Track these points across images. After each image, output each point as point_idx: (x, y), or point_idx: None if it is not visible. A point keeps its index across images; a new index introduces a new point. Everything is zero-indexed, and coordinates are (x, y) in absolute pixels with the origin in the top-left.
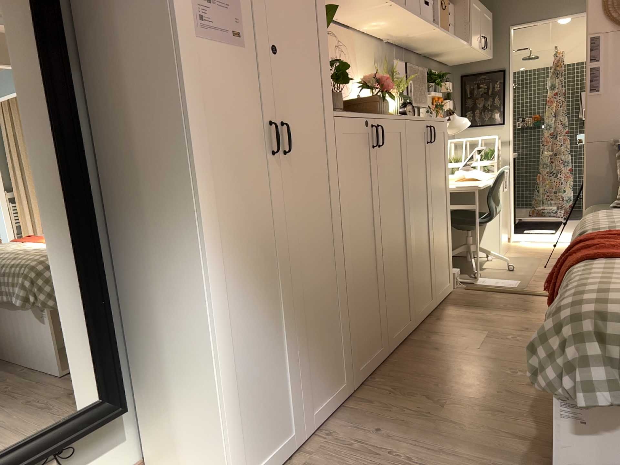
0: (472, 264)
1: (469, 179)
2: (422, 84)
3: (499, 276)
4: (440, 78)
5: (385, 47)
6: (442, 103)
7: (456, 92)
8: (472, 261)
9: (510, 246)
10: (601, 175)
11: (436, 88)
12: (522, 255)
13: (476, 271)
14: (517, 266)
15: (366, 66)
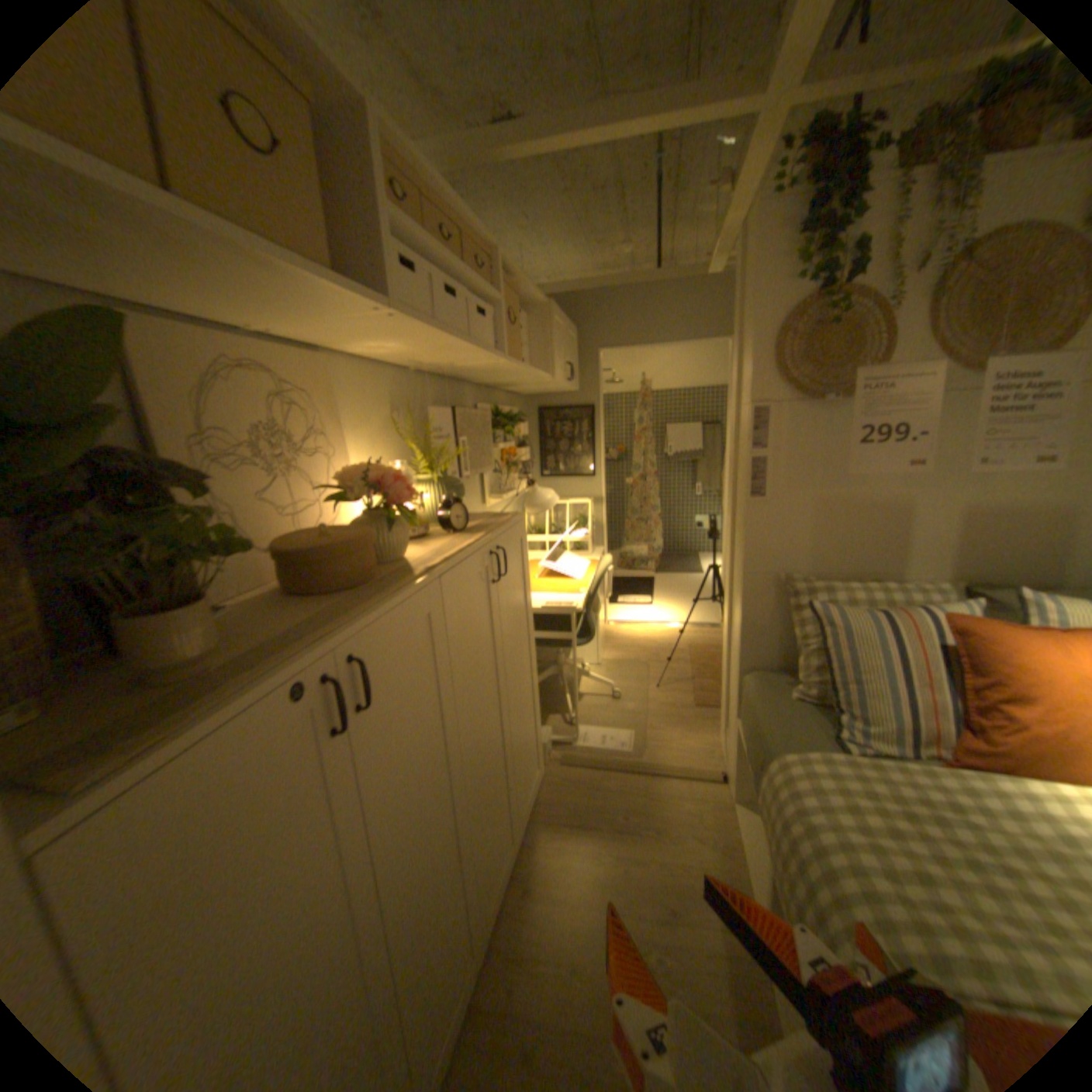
0: (569, 706)
1: (560, 574)
2: (488, 432)
3: (606, 720)
4: (515, 415)
5: (418, 380)
6: (518, 453)
7: (536, 430)
8: (568, 700)
9: (609, 636)
10: (766, 625)
11: (510, 431)
12: (626, 657)
13: (575, 715)
14: (625, 688)
15: (378, 421)
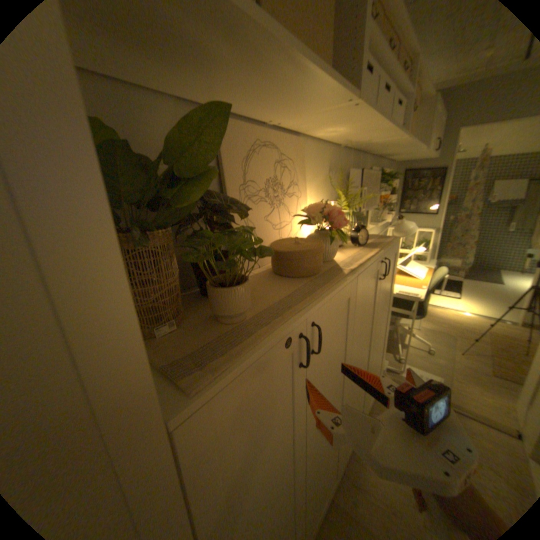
0: (400, 352)
1: (407, 275)
2: (375, 185)
3: (423, 367)
4: (390, 175)
5: (345, 153)
6: (389, 198)
7: (400, 184)
8: (399, 348)
9: None
10: None
11: (386, 184)
12: (439, 330)
13: (403, 358)
14: (437, 350)
15: (321, 178)
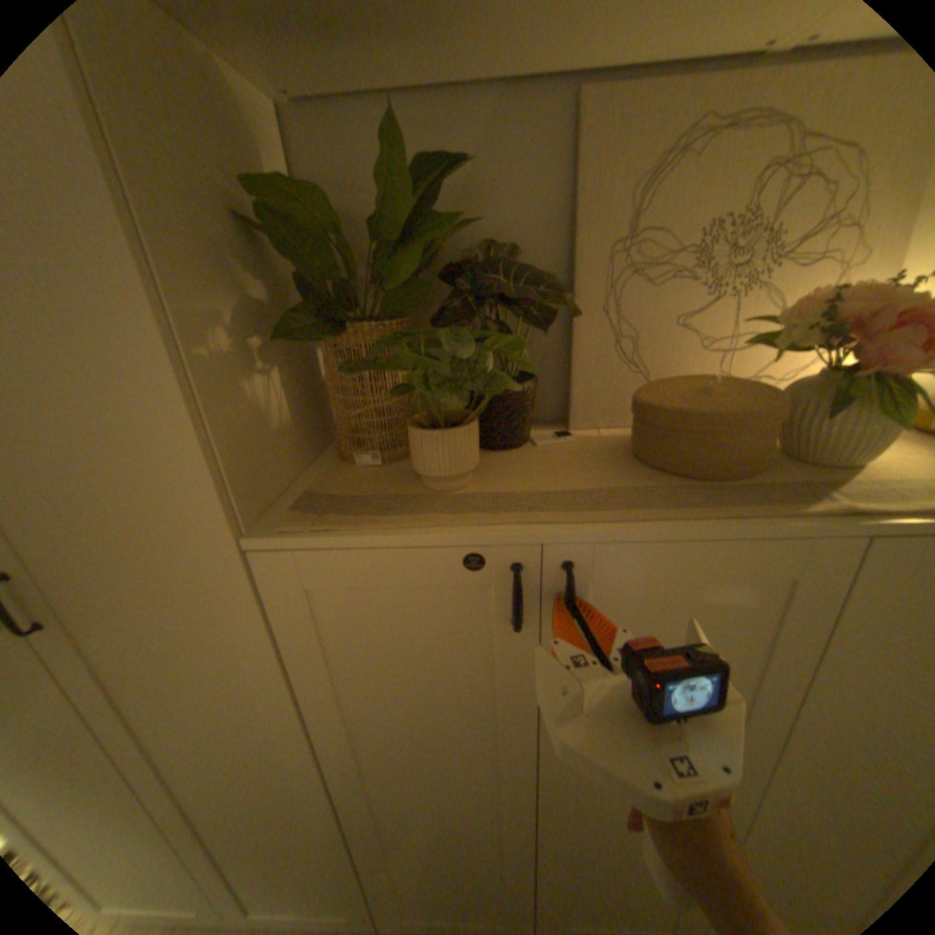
0: None
1: None
2: None
3: None
4: None
5: None
6: None
7: None
8: None
9: None
10: None
11: None
12: None
13: None
14: None
15: None
